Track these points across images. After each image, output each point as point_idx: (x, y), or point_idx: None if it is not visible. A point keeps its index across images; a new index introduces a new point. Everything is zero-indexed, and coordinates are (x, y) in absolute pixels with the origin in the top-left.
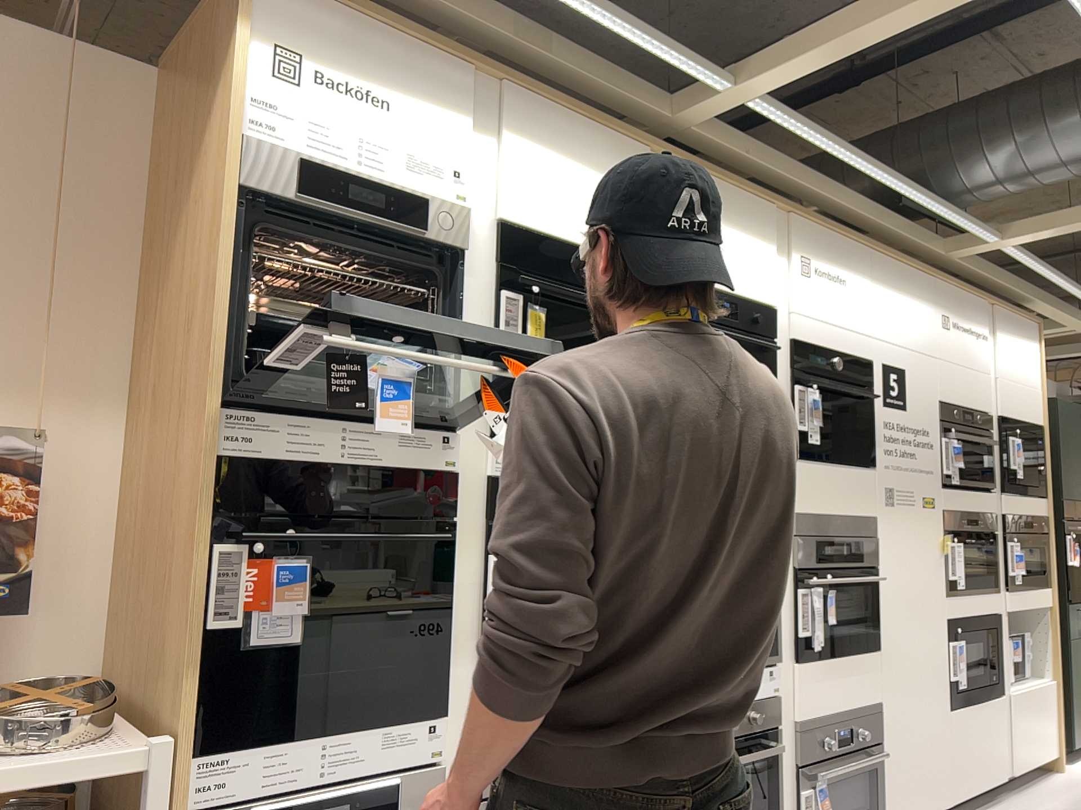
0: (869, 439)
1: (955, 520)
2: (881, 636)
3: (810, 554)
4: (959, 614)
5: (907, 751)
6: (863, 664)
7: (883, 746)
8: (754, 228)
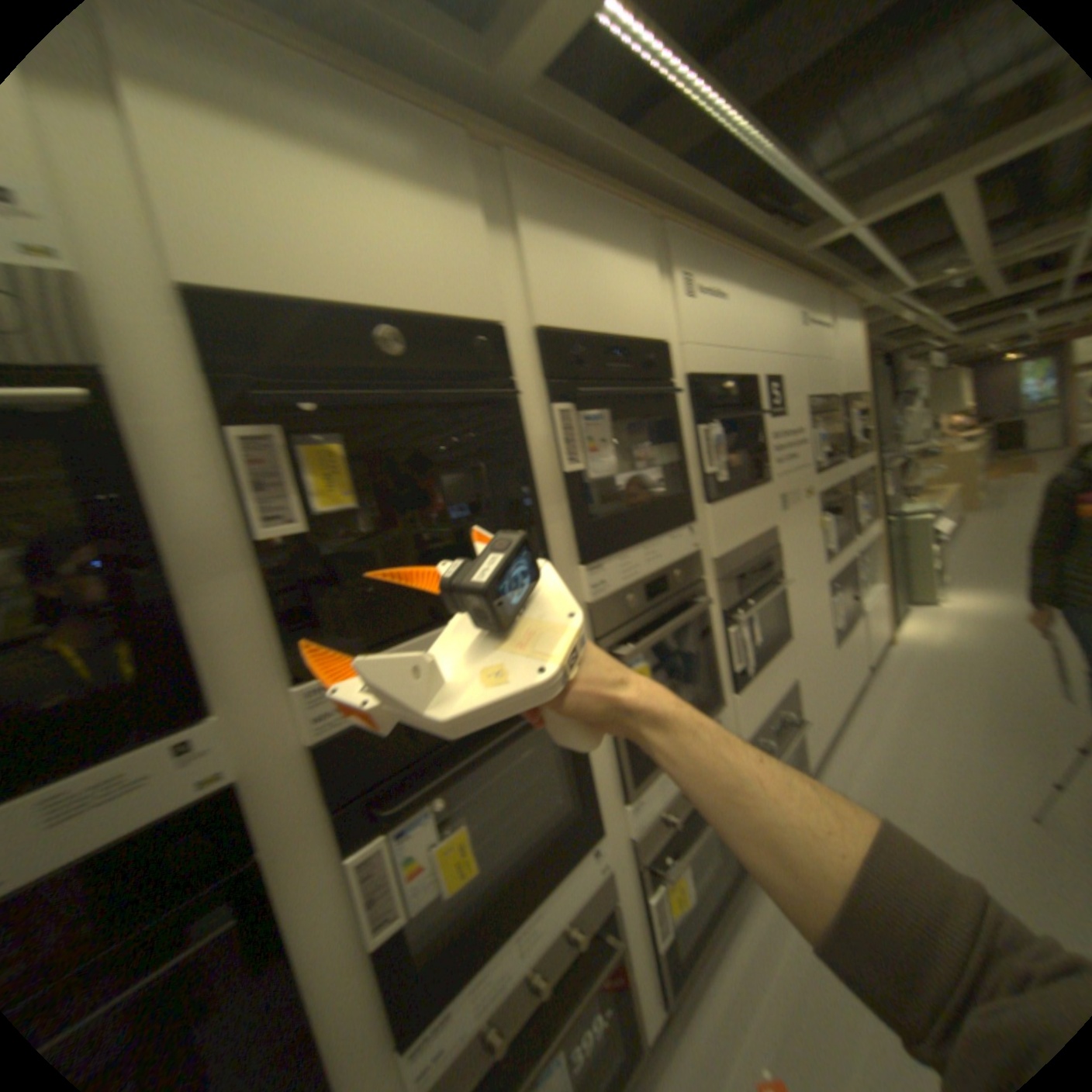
0: (775, 455)
1: (836, 499)
2: (801, 630)
3: (744, 592)
4: (845, 576)
5: (825, 708)
6: (792, 663)
7: (811, 717)
8: (641, 237)
